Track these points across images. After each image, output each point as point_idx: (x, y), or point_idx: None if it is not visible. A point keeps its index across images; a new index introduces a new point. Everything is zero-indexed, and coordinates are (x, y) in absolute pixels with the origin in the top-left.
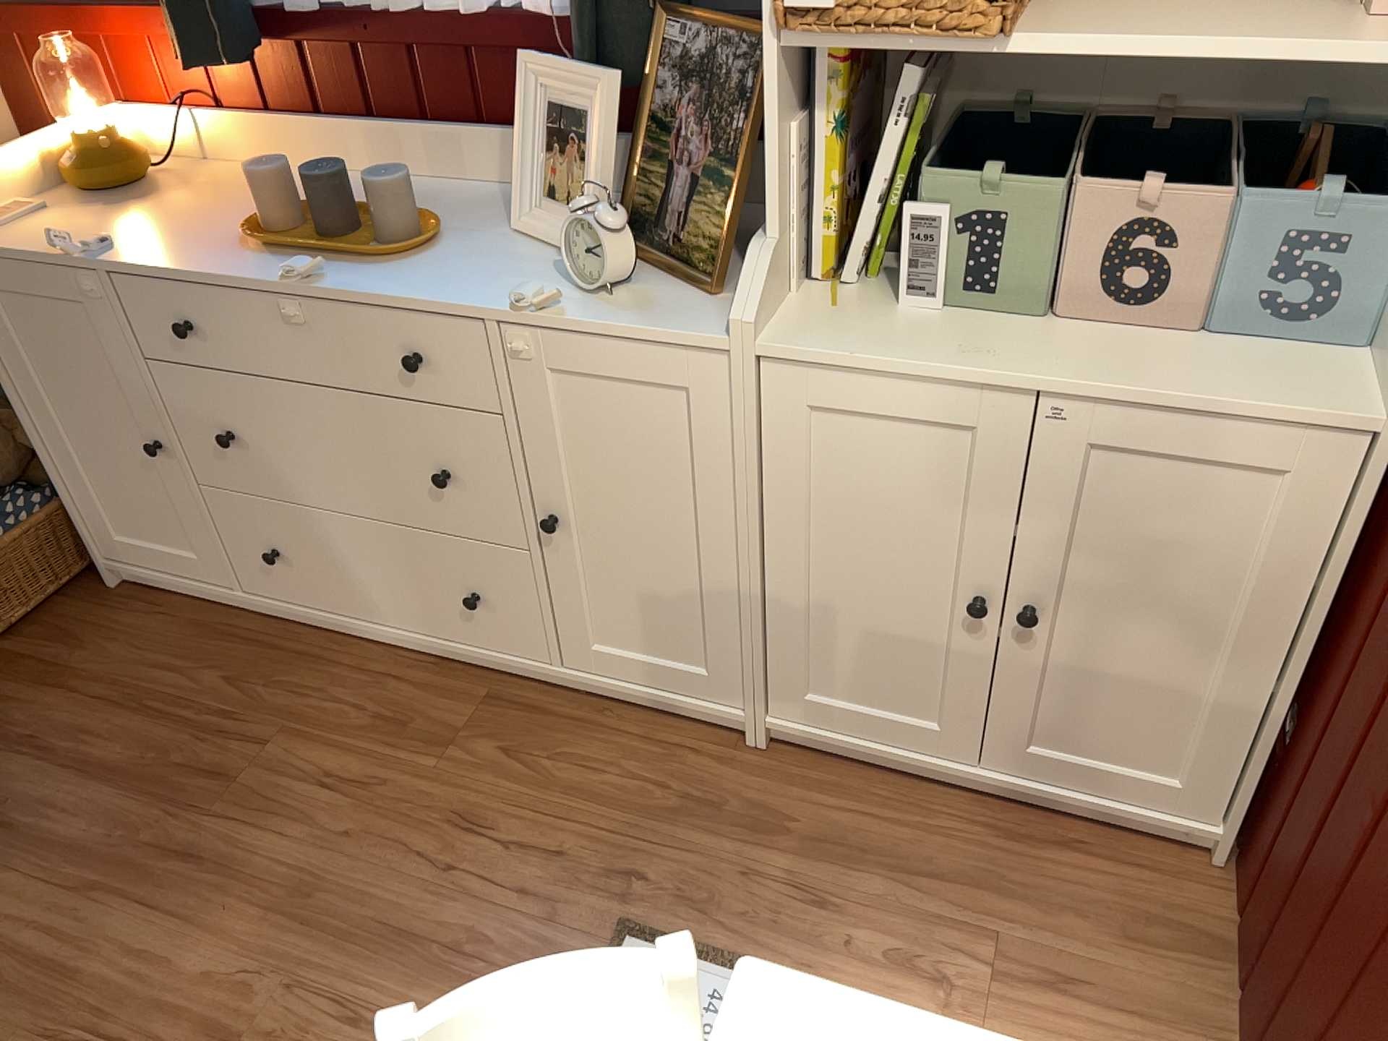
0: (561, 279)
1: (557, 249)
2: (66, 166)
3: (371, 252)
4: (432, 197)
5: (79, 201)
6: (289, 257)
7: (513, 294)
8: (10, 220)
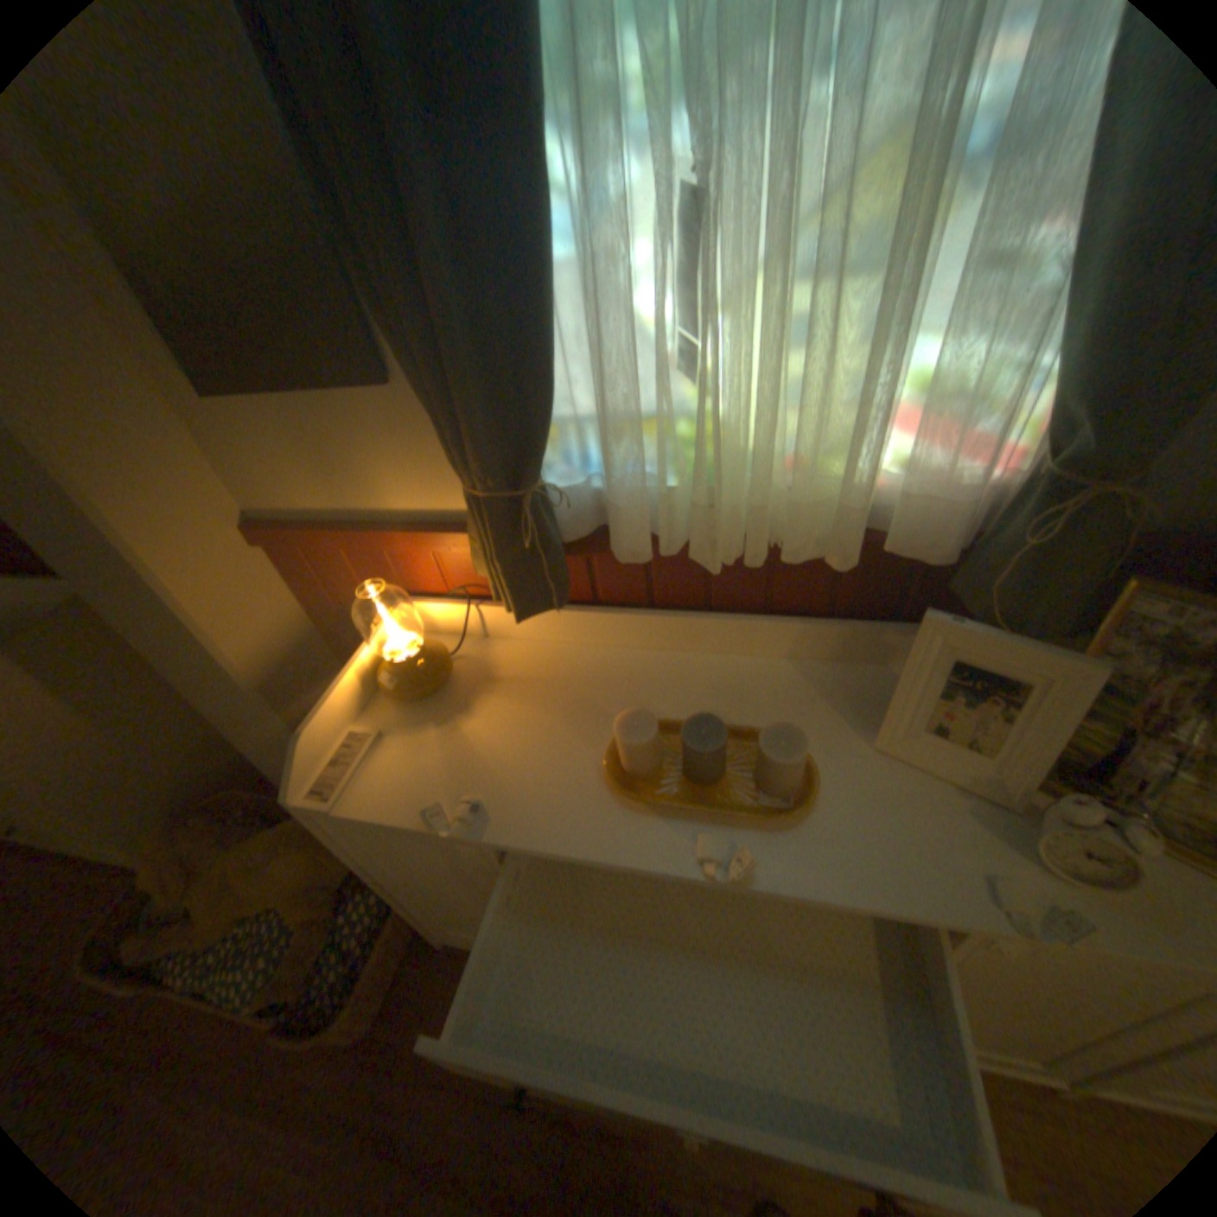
0: (1014, 854)
1: (956, 789)
2: (385, 687)
3: (780, 823)
4: (743, 690)
5: (403, 718)
6: (680, 822)
7: (996, 900)
8: (354, 762)
